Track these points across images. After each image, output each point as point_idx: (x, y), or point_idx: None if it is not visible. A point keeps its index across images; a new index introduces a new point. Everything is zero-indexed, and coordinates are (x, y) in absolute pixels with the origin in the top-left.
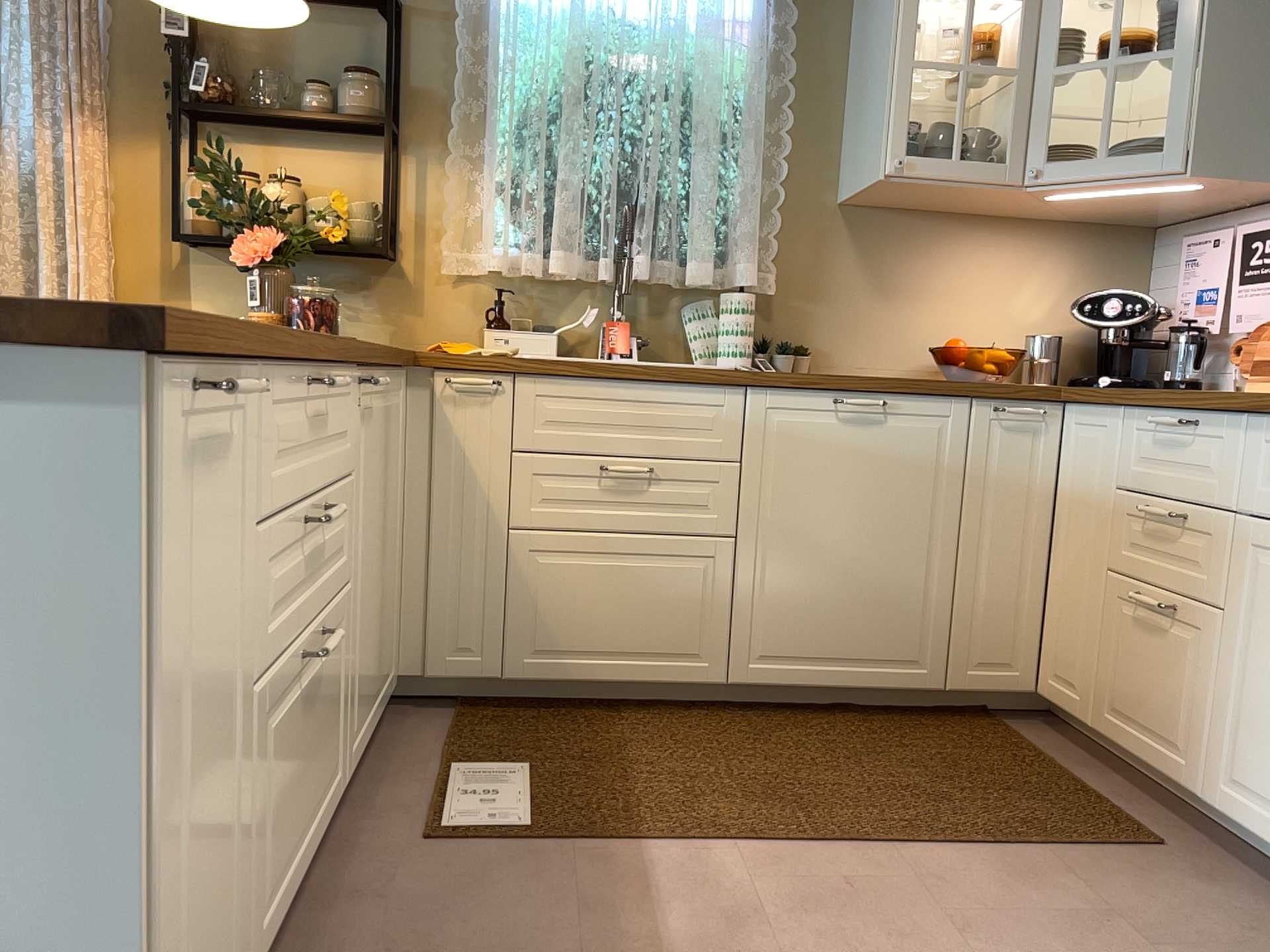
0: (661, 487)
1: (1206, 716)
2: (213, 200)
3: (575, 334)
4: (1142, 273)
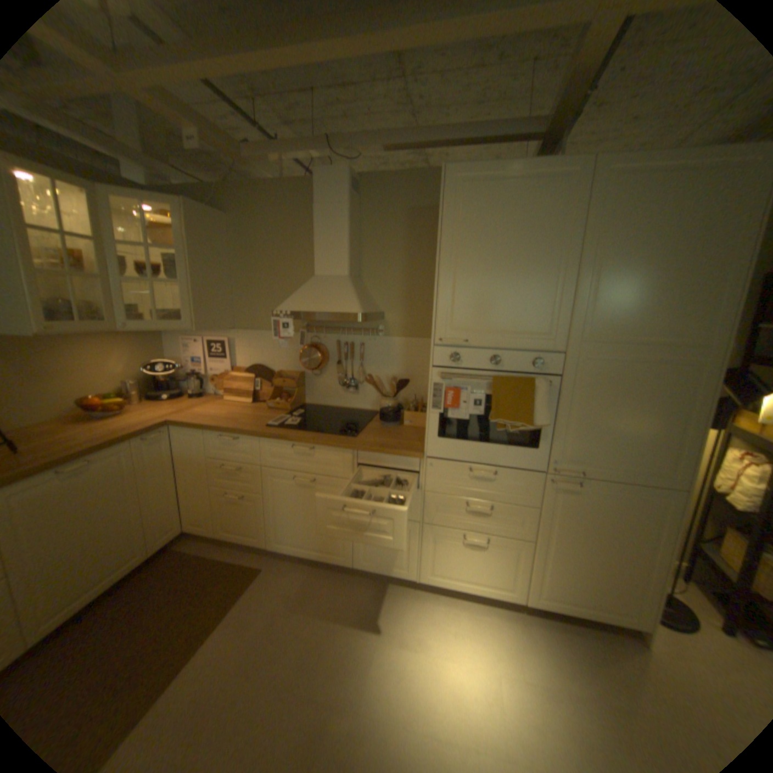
0: None
1: (262, 525)
2: None
3: None
4: (159, 344)
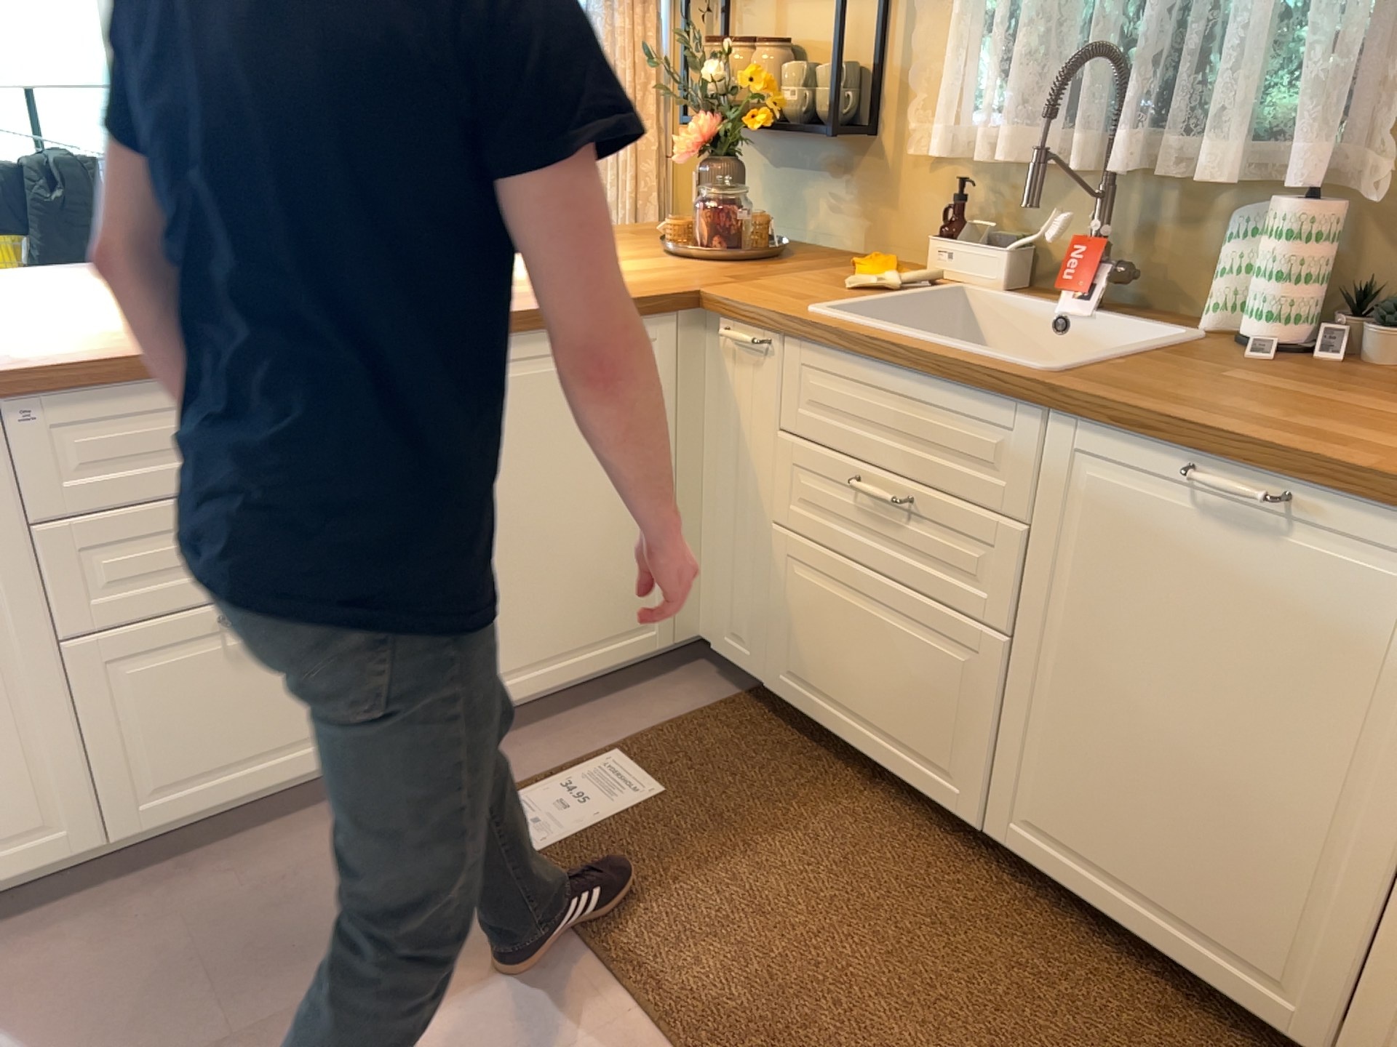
0: (922, 527)
1: None
2: (662, 87)
3: (1060, 251)
4: None
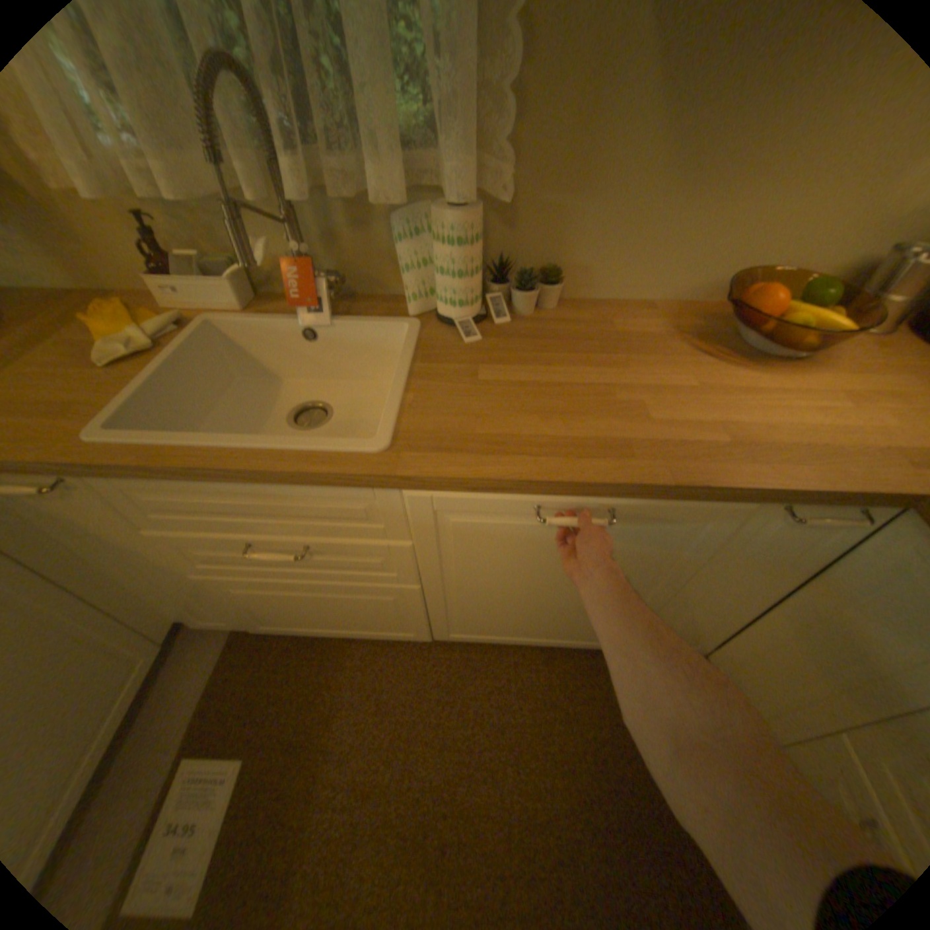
0: (324, 557)
1: None
2: None
3: (266, 260)
4: None
